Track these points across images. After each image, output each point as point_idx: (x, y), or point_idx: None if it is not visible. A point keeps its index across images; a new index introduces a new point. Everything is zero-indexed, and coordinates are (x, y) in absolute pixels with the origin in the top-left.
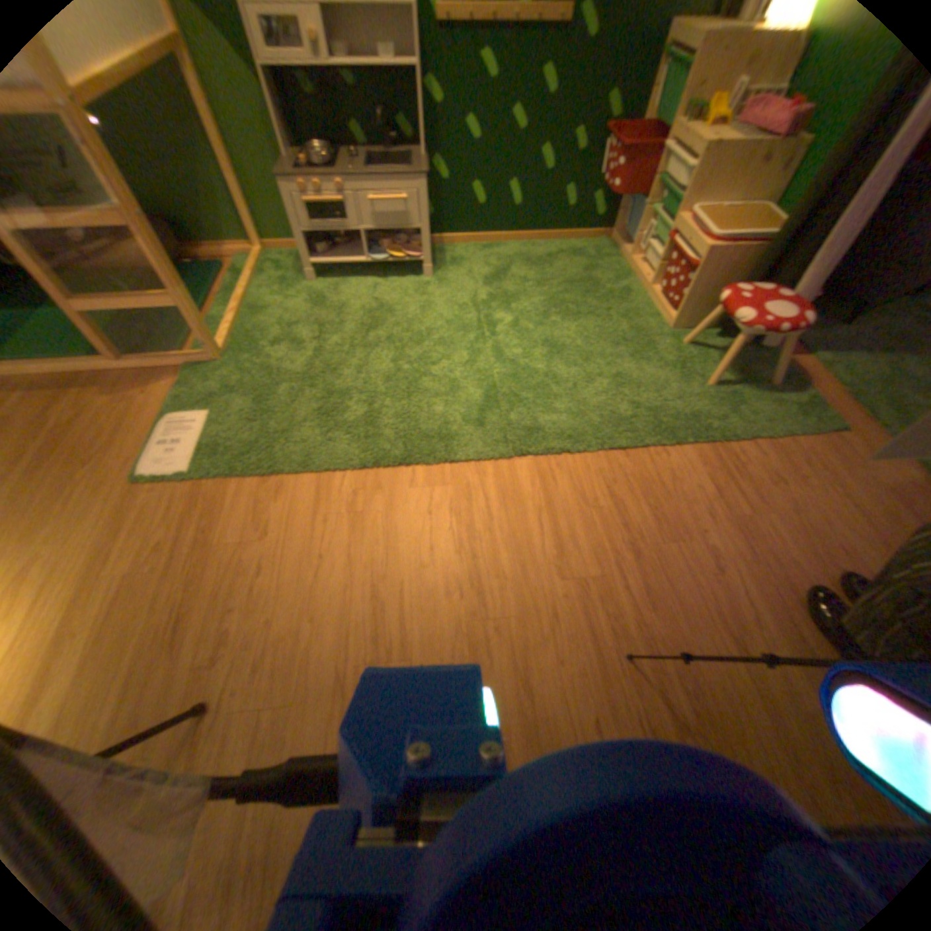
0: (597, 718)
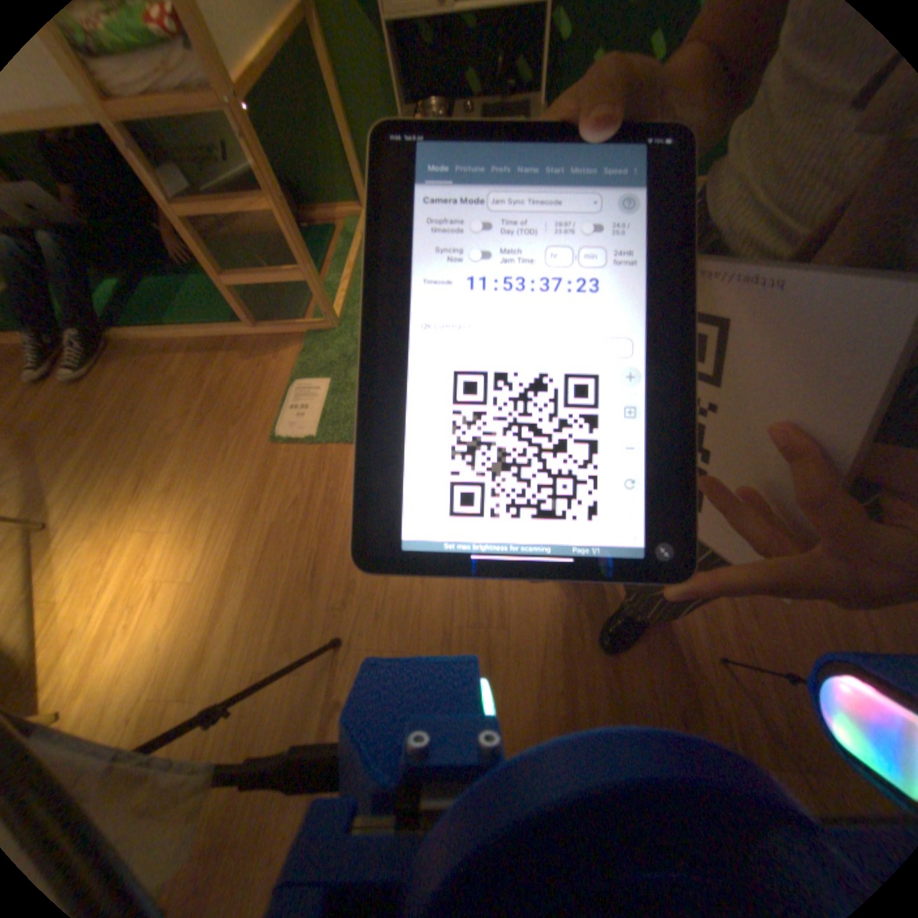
0: (686, 713)
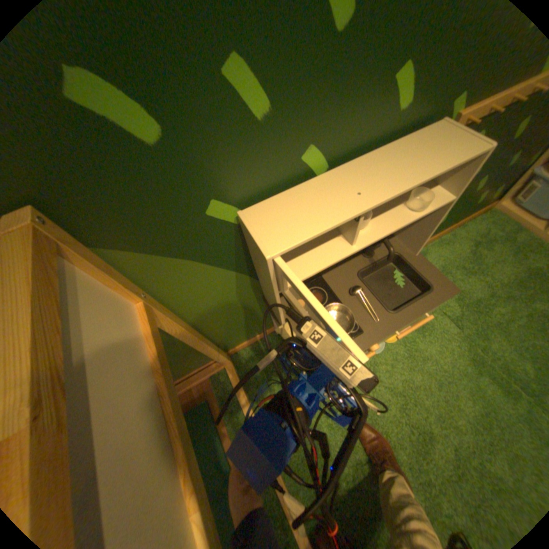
0: None
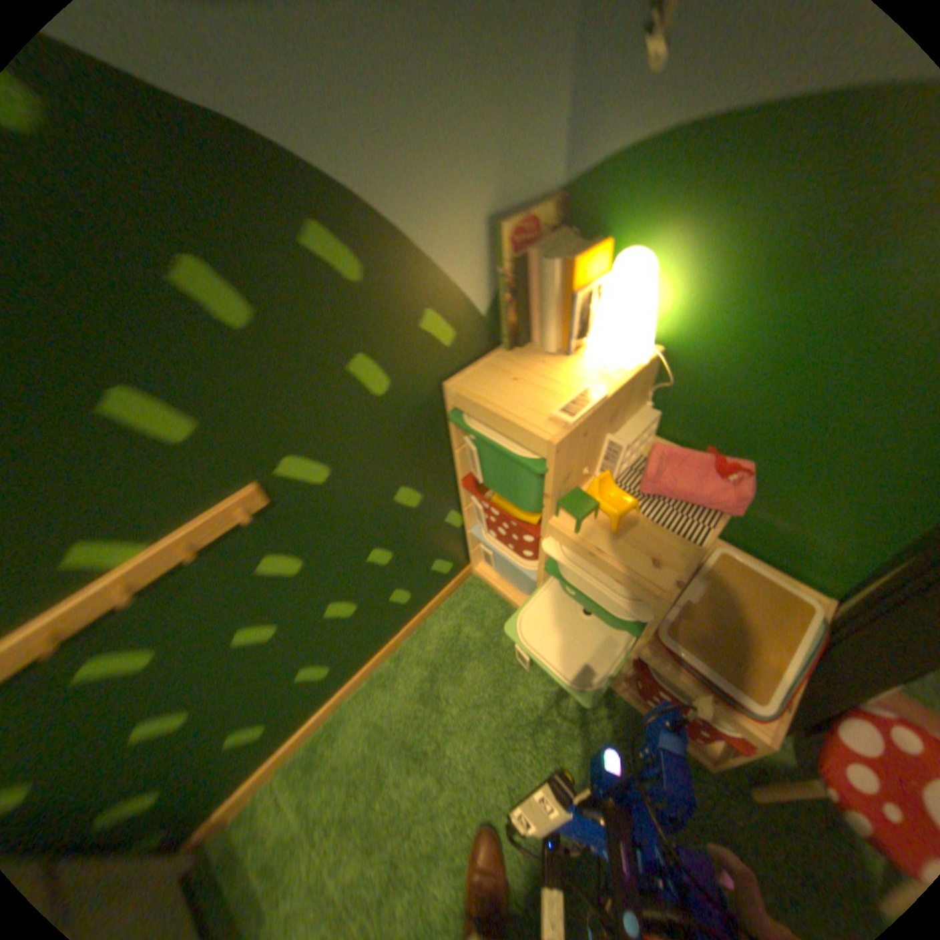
0: None
